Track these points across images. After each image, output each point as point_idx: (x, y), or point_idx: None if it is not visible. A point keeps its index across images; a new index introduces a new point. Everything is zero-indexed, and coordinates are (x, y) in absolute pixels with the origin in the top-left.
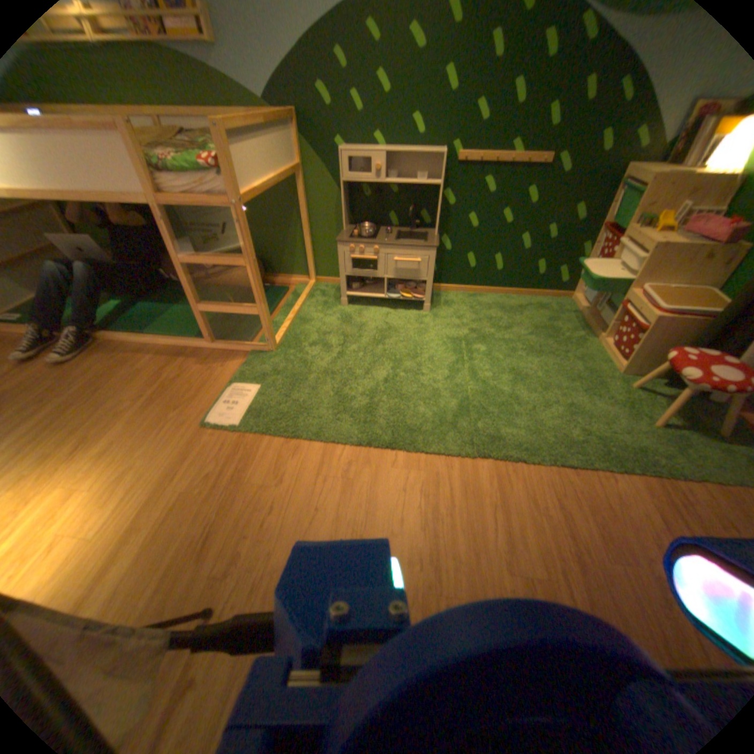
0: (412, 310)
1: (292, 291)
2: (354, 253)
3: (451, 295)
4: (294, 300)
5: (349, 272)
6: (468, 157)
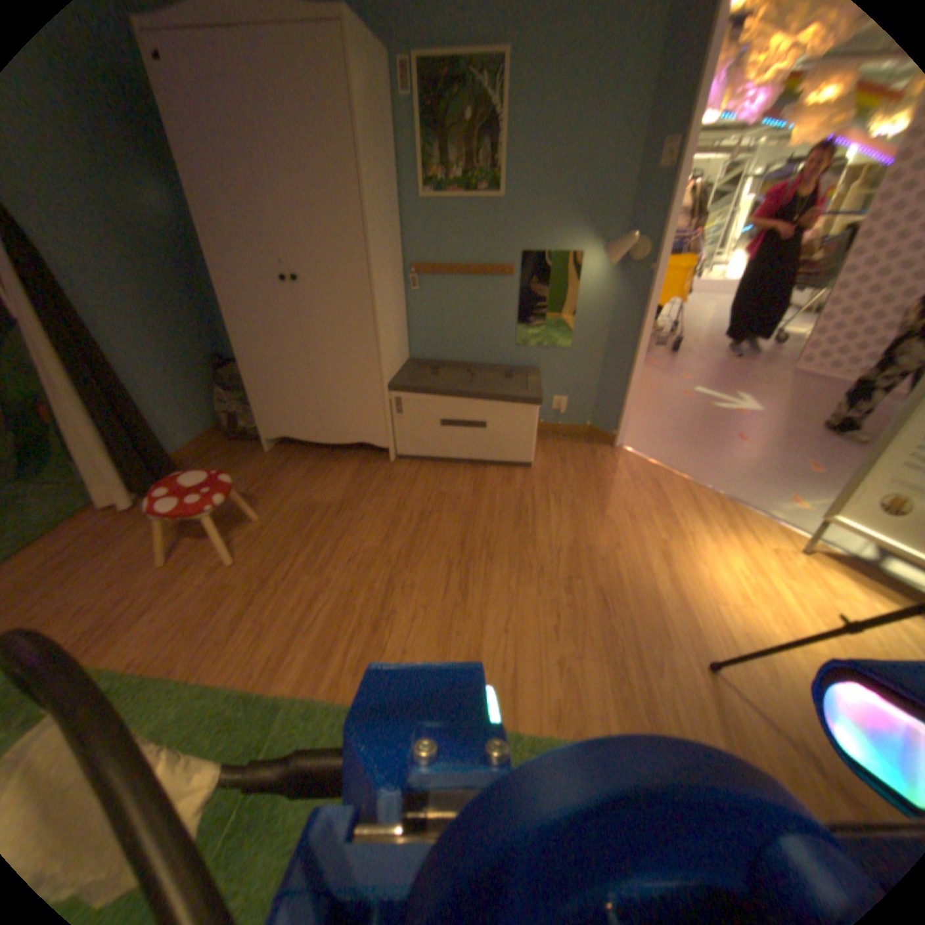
0: None
1: None
2: None
3: None
4: None
5: None
6: None
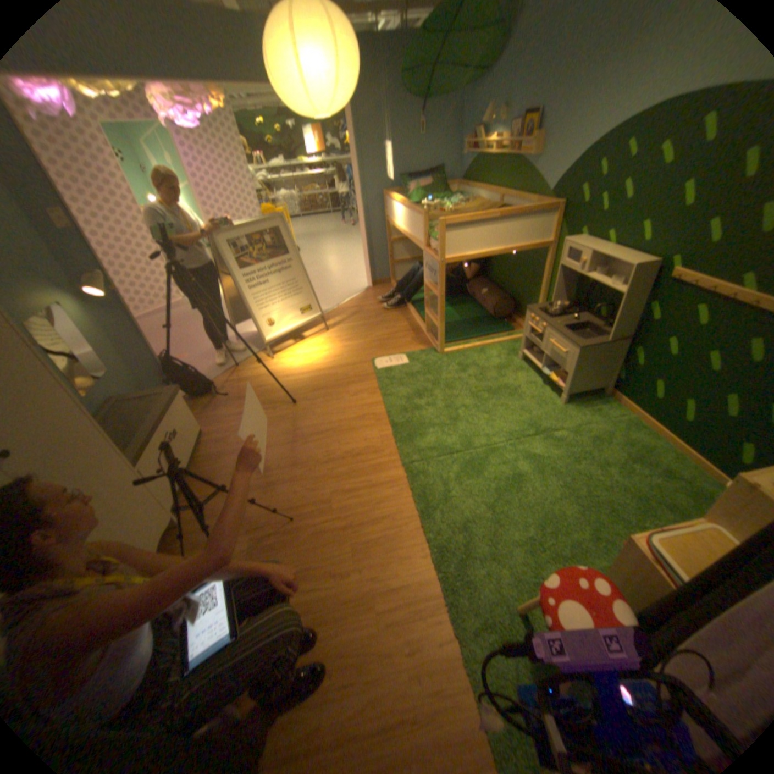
0: (554, 397)
1: (512, 334)
2: (532, 323)
3: (617, 415)
4: (501, 339)
5: (527, 337)
6: (682, 279)
